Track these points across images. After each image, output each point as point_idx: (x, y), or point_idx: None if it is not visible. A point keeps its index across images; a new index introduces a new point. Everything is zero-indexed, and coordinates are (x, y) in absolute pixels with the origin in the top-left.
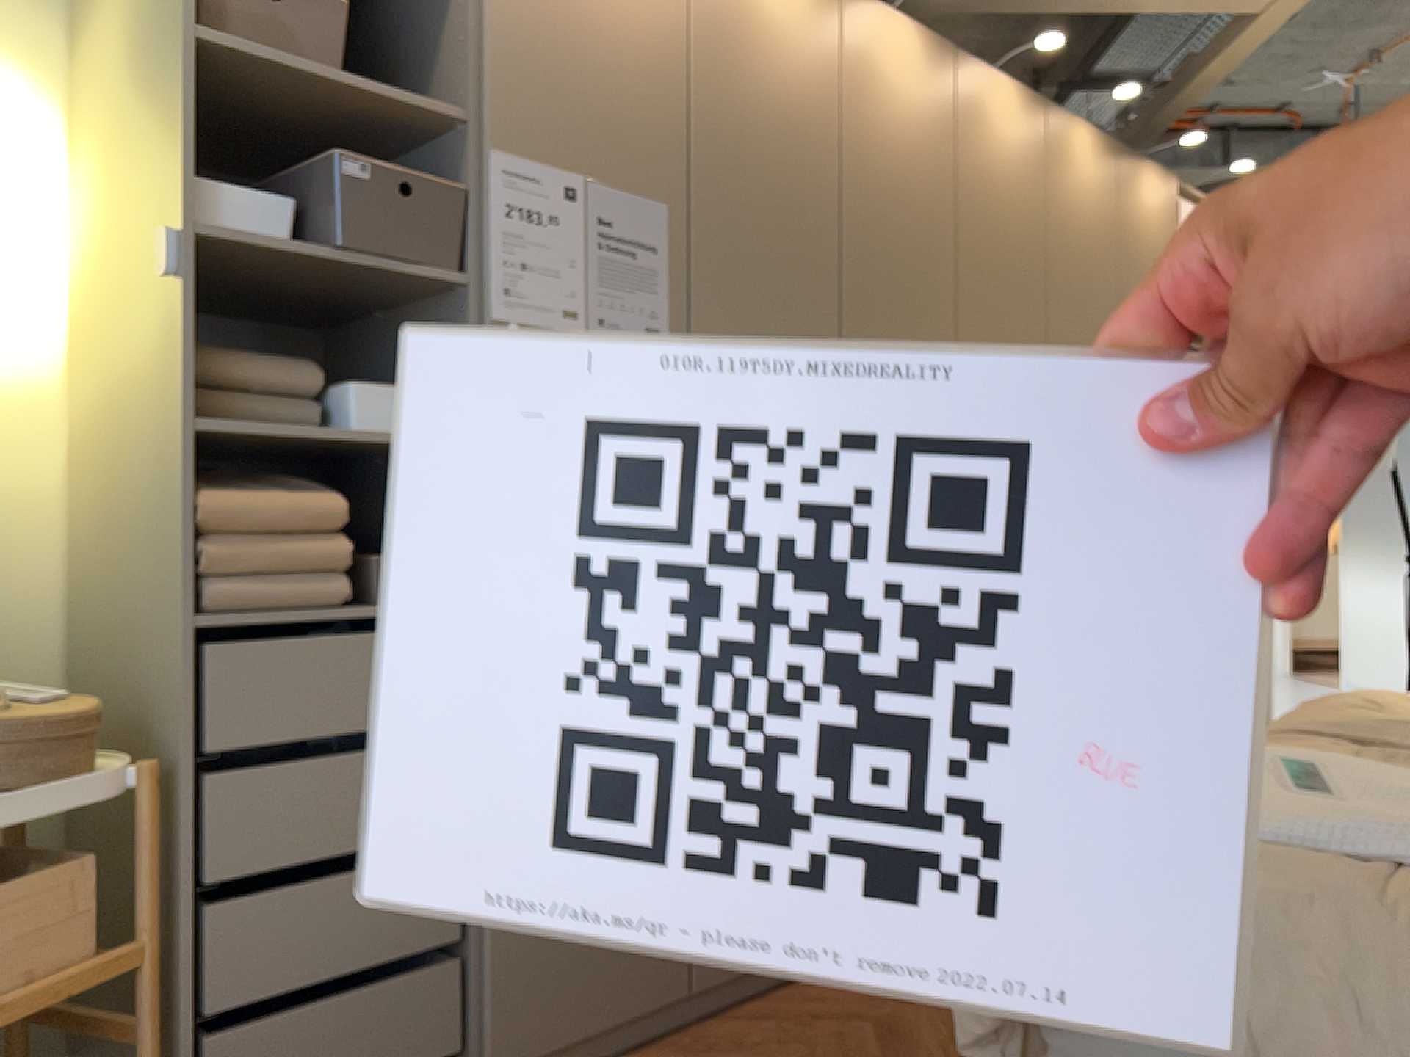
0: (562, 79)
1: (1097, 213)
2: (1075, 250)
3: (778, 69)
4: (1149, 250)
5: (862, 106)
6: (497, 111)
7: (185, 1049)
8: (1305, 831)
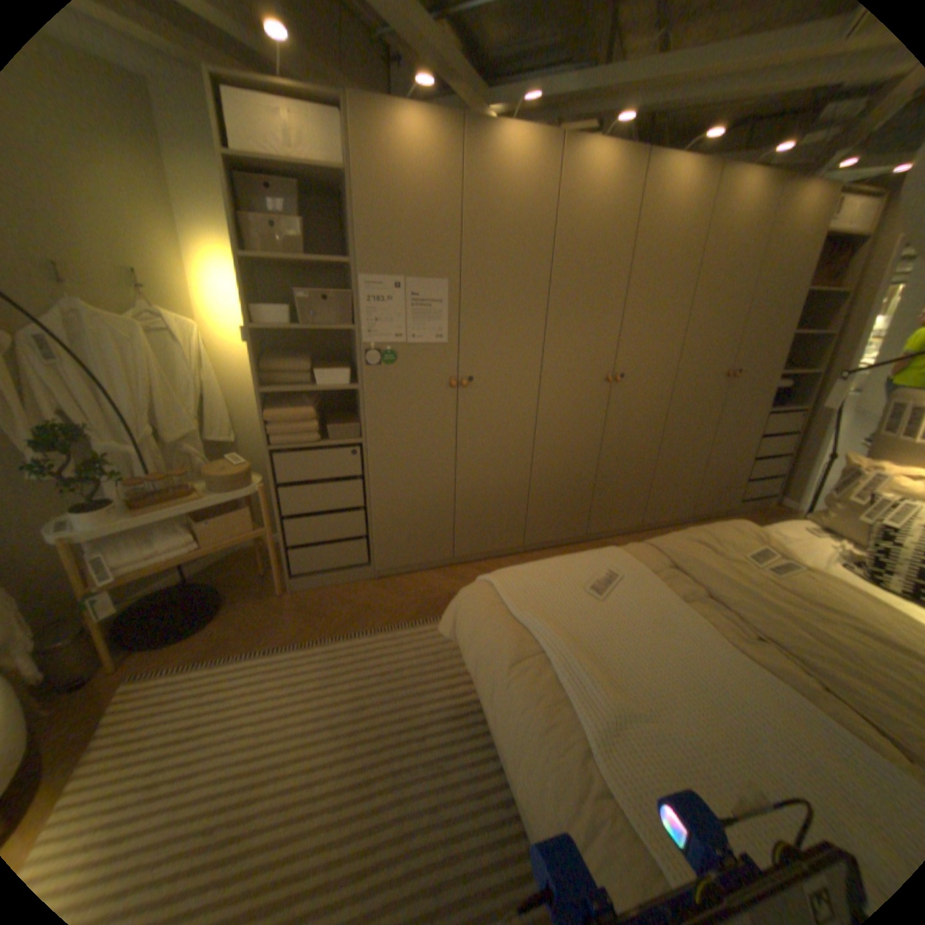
0: (391, 236)
1: (750, 226)
2: (725, 253)
3: (515, 198)
4: (793, 241)
5: (569, 204)
6: (360, 258)
7: (285, 553)
8: (536, 617)
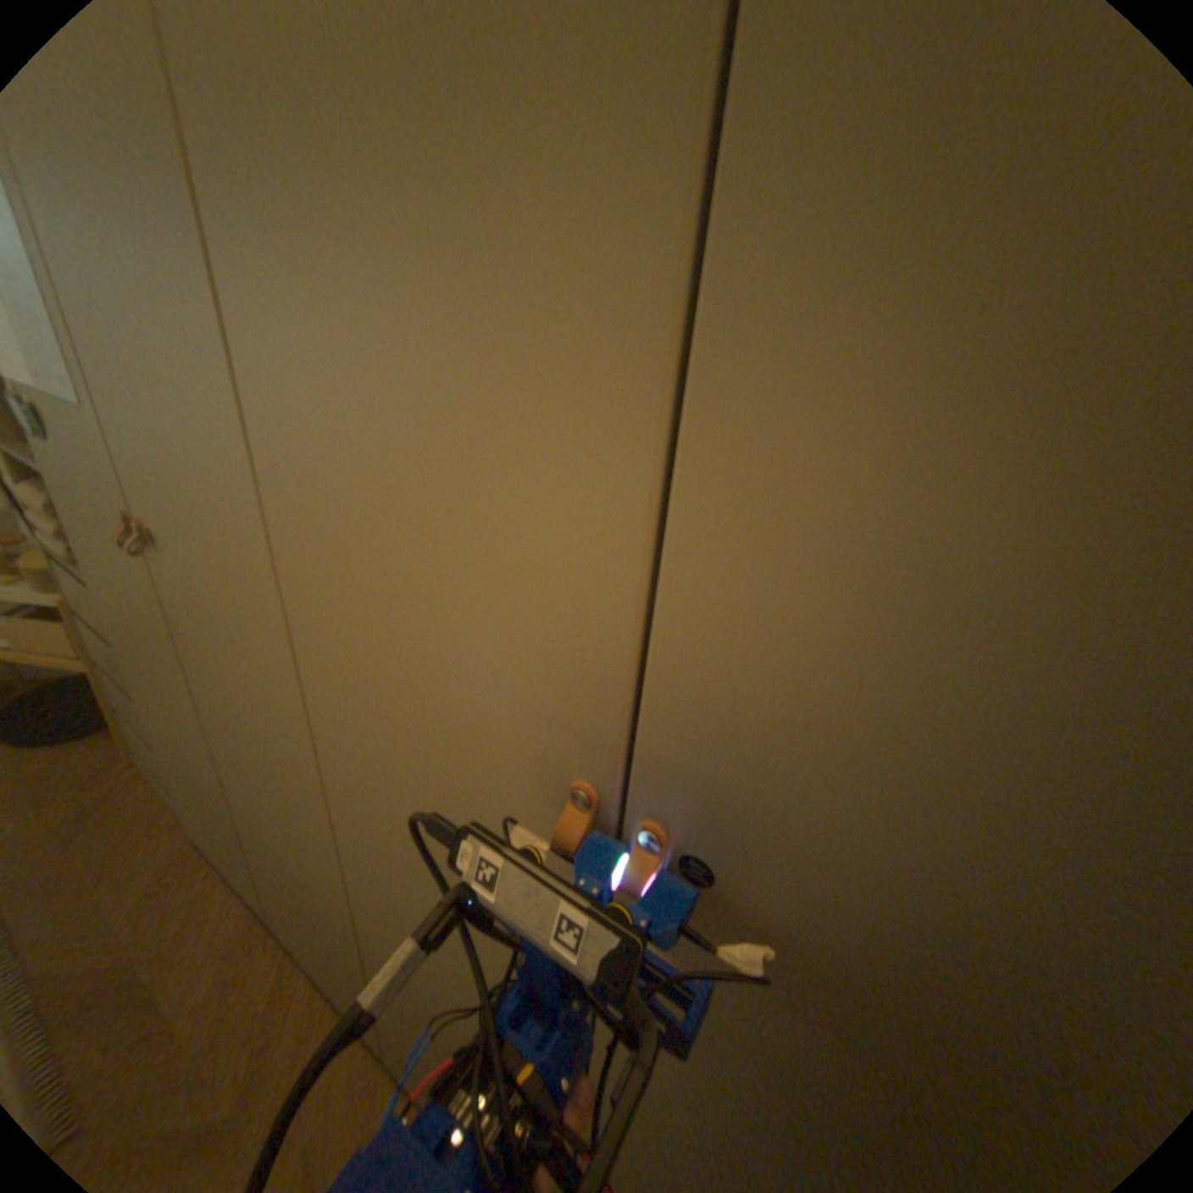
0: None
1: None
2: None
3: None
4: None
5: None
6: None
7: (117, 716)
8: None
